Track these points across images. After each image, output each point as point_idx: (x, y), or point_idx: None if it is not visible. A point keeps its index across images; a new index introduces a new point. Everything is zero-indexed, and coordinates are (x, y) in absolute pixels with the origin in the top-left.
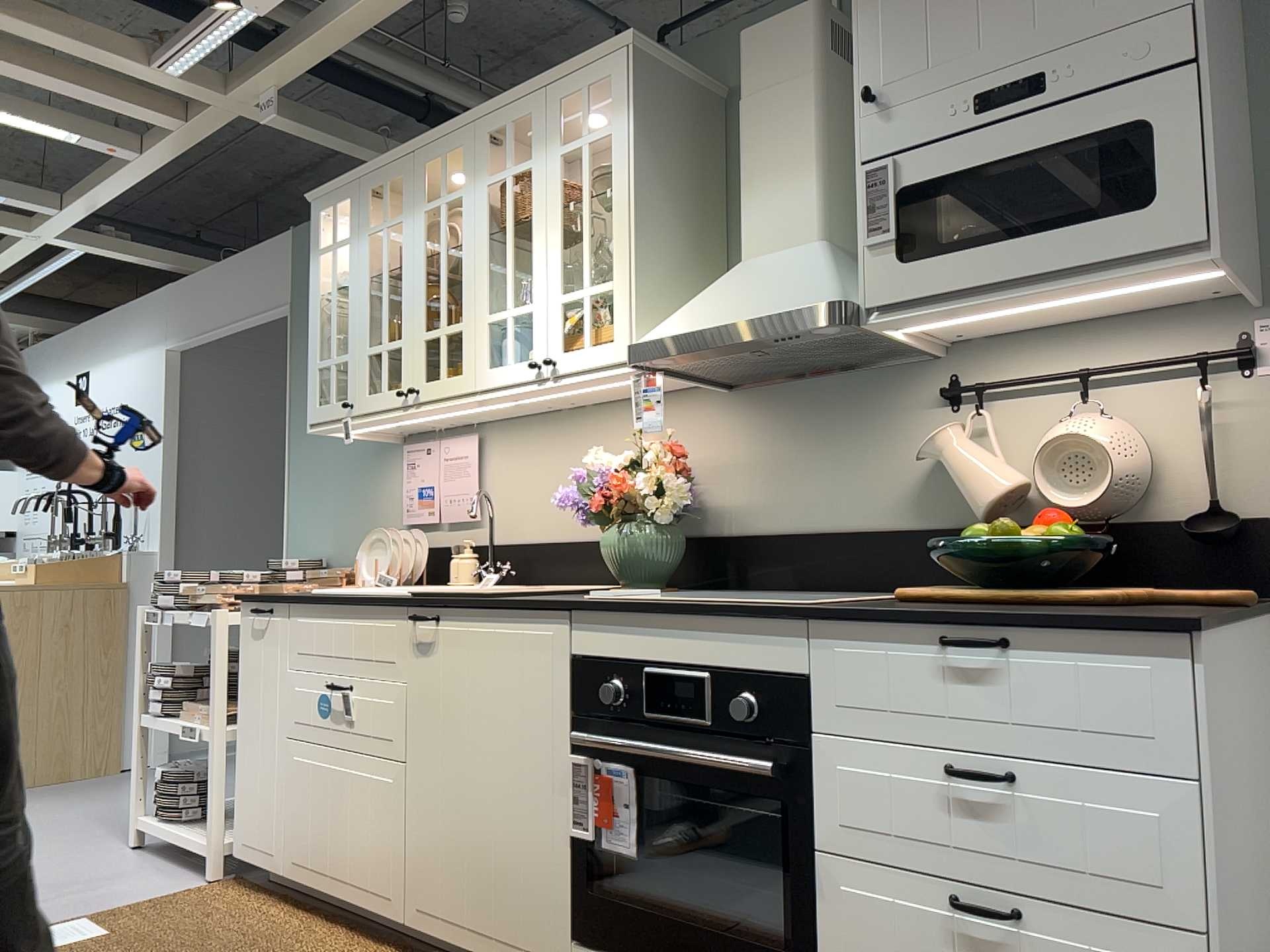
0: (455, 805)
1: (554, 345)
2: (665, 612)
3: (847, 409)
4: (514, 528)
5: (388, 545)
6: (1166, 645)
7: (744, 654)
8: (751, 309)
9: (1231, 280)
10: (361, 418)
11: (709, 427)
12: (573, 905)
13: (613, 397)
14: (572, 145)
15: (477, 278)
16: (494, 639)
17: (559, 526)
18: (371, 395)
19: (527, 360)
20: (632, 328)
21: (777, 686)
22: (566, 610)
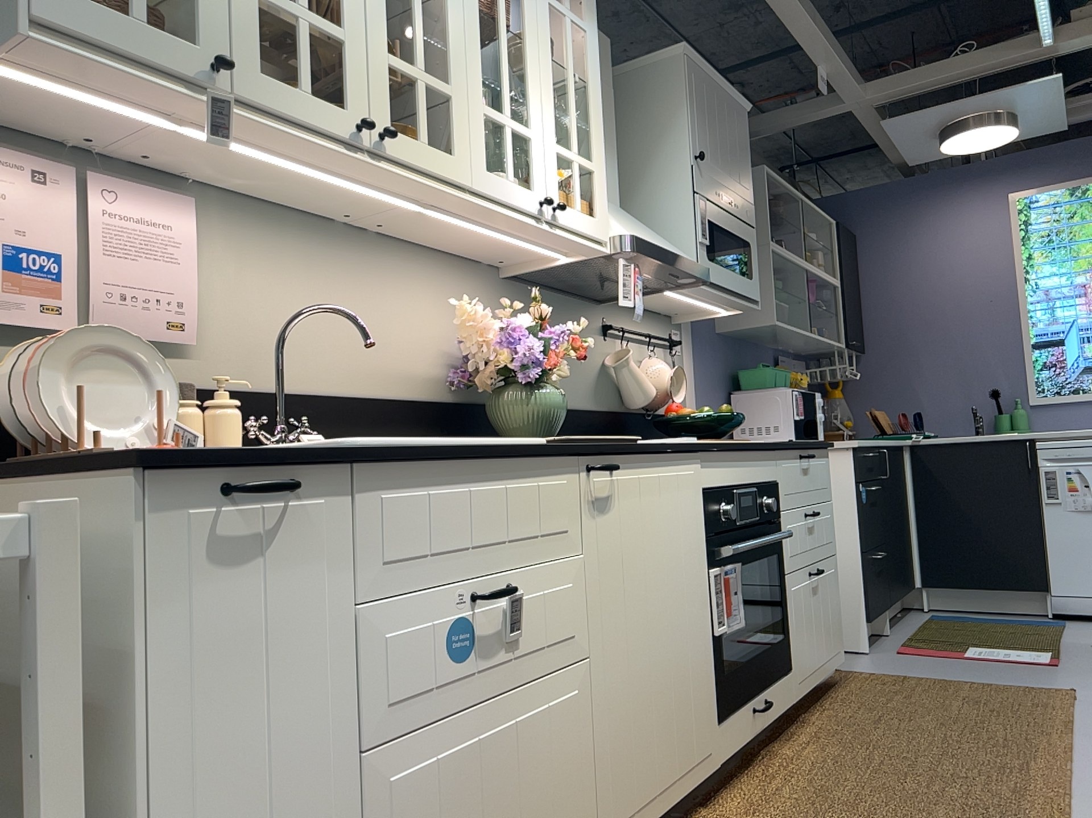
0: (643, 670)
1: (555, 192)
2: (745, 449)
3: (567, 321)
4: (261, 367)
5: (107, 365)
6: (828, 453)
7: (763, 472)
8: (672, 249)
9: (719, 315)
10: (234, 106)
11: (490, 305)
12: (715, 693)
13: (409, 239)
14: (559, 6)
15: (470, 48)
16: (661, 483)
17: (338, 374)
18: (270, 79)
19: (530, 191)
20: (607, 216)
21: (772, 488)
22: (705, 450)
